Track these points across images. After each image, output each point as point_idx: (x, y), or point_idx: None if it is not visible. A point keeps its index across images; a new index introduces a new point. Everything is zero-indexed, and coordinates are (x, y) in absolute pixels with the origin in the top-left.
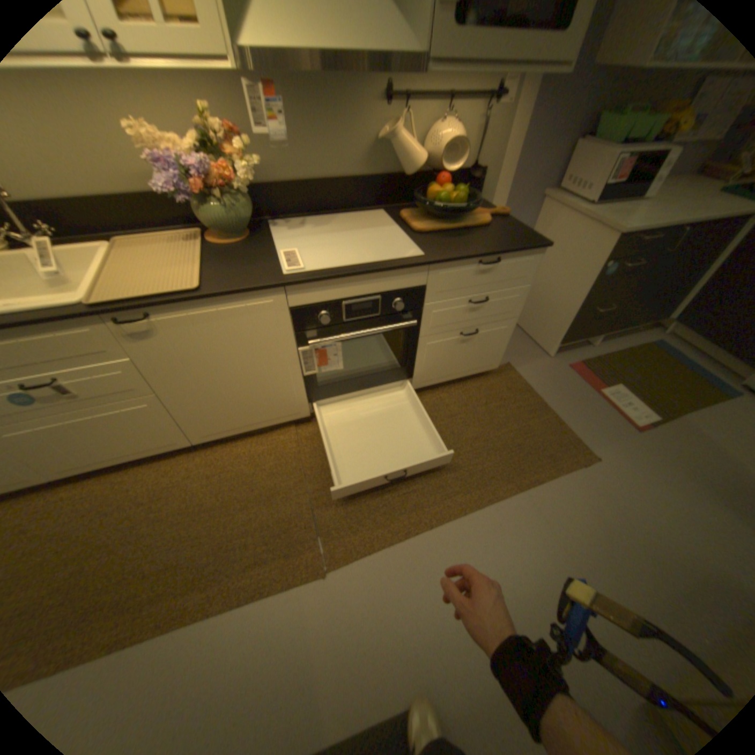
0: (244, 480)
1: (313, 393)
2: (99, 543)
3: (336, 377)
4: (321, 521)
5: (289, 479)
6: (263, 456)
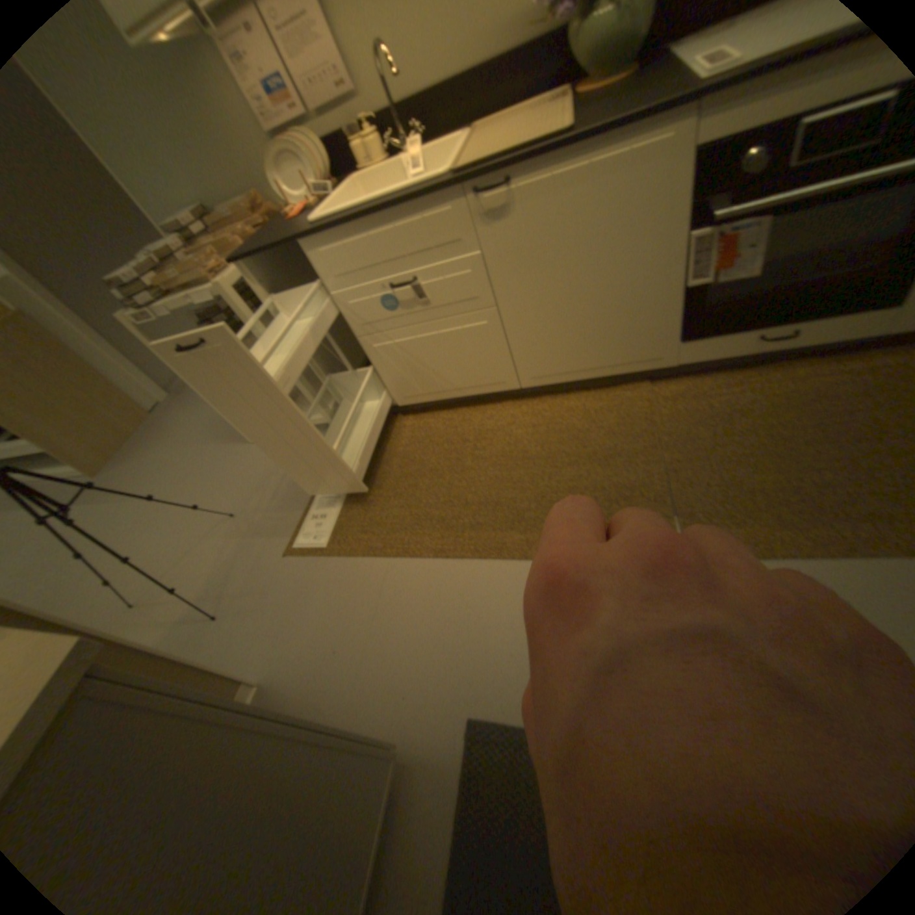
0: (576, 435)
1: (695, 322)
2: (432, 467)
3: (736, 304)
4: (682, 499)
5: (637, 442)
6: (603, 412)
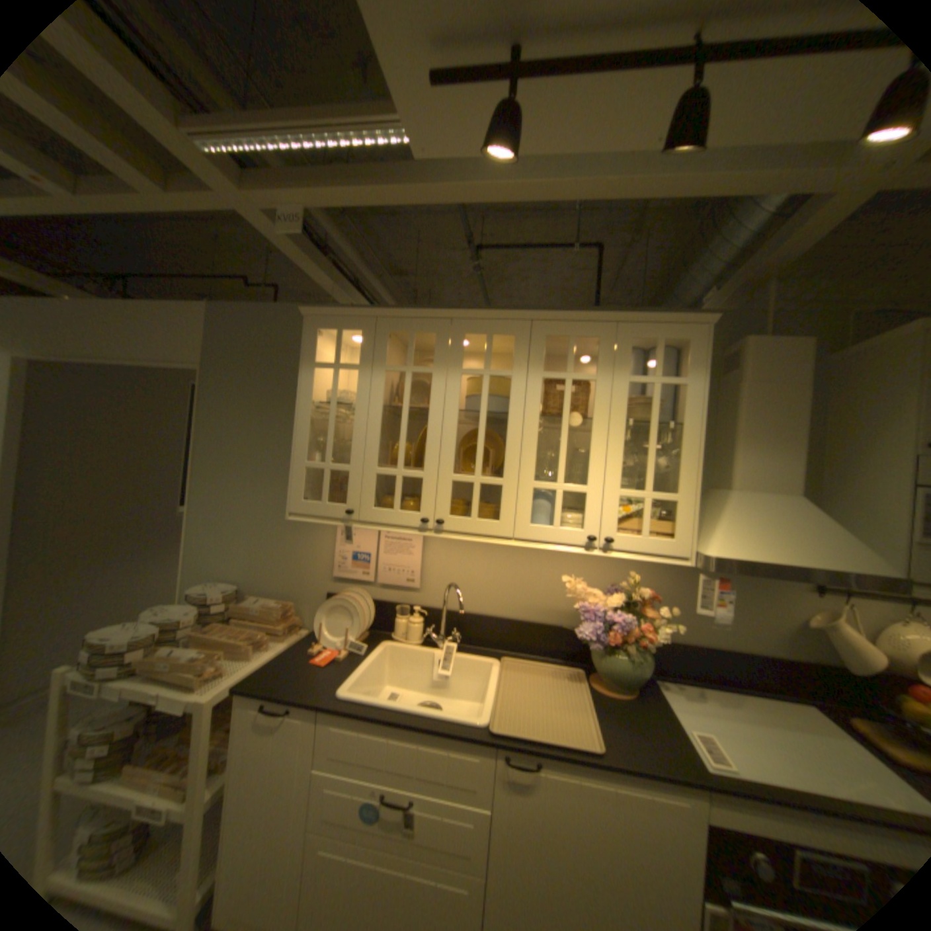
0: None
1: None
2: None
3: None
4: None
5: None
6: None
